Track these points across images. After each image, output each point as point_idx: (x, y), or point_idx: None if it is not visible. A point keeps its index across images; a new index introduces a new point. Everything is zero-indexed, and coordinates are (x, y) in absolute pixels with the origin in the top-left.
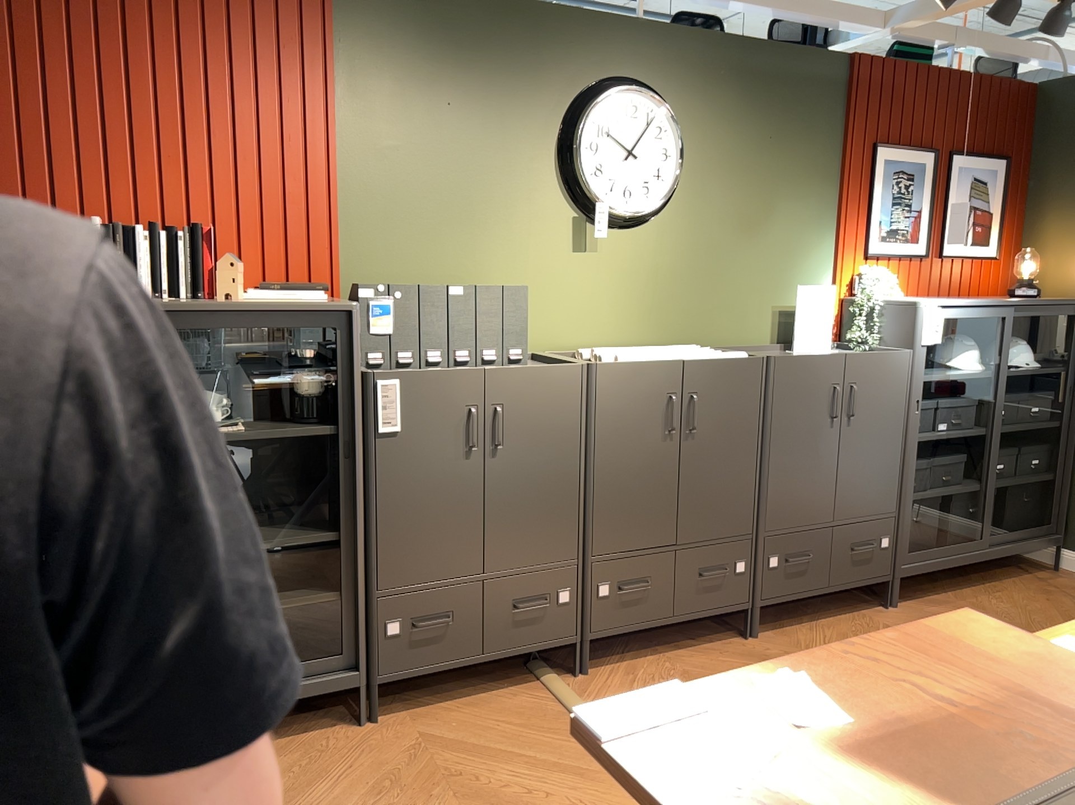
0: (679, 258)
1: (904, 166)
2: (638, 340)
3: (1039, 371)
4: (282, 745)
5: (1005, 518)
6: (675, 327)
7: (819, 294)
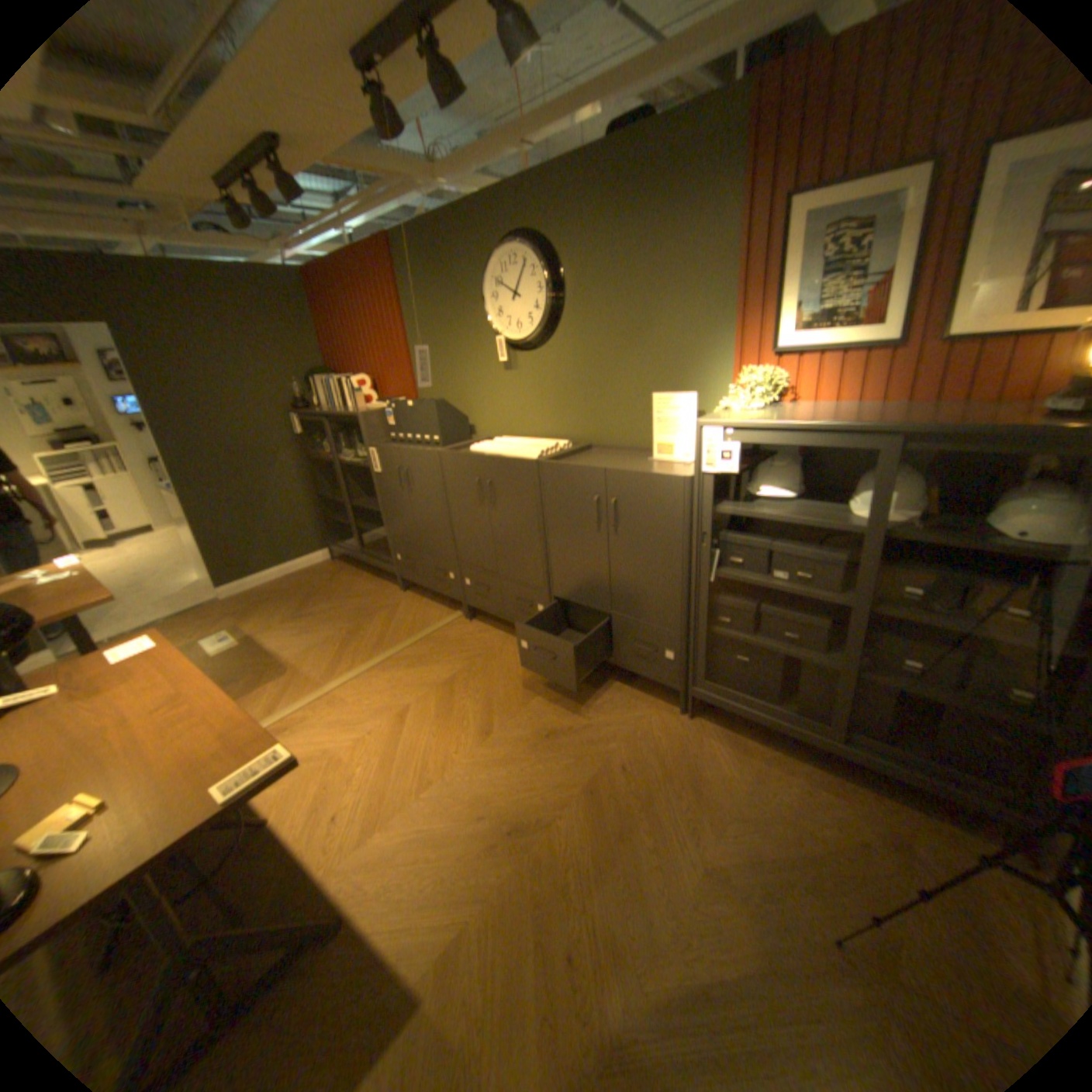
0: (571, 371)
1: (851, 206)
2: (550, 434)
3: (1013, 551)
4: (384, 584)
5: (940, 739)
6: (574, 426)
7: (677, 402)
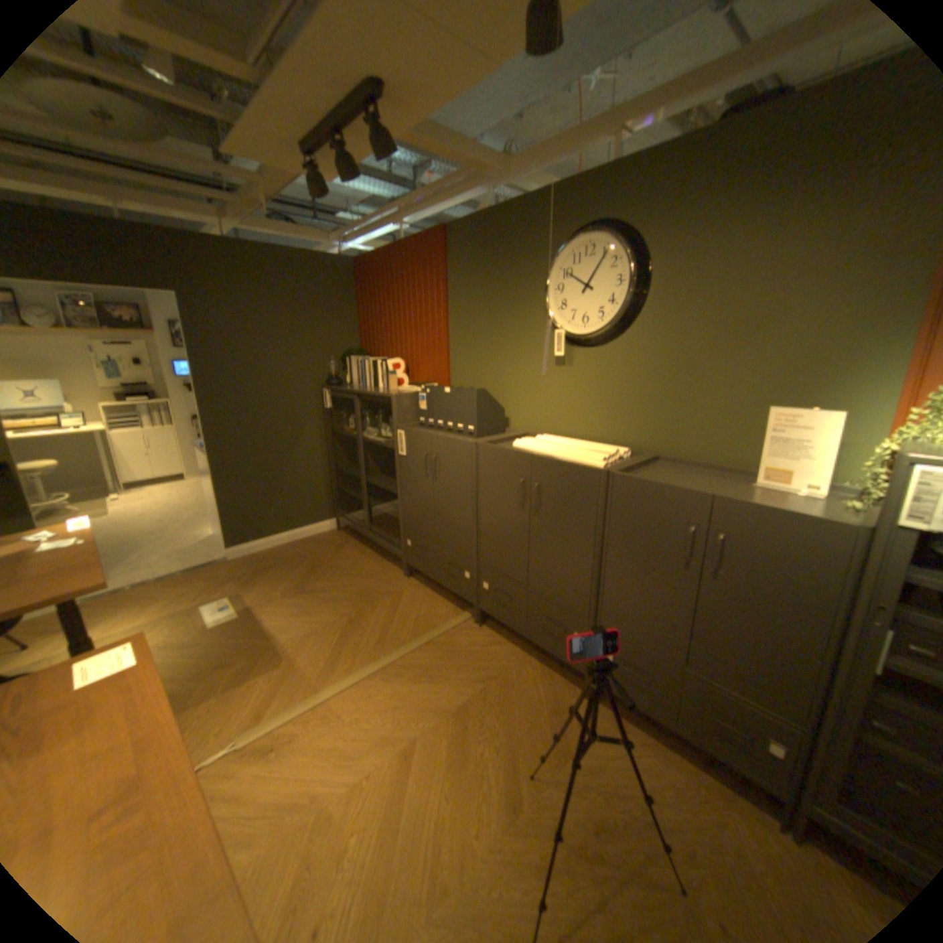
0: (642, 371)
1: None
2: (602, 437)
3: None
4: (387, 565)
5: None
6: (636, 432)
7: (810, 420)
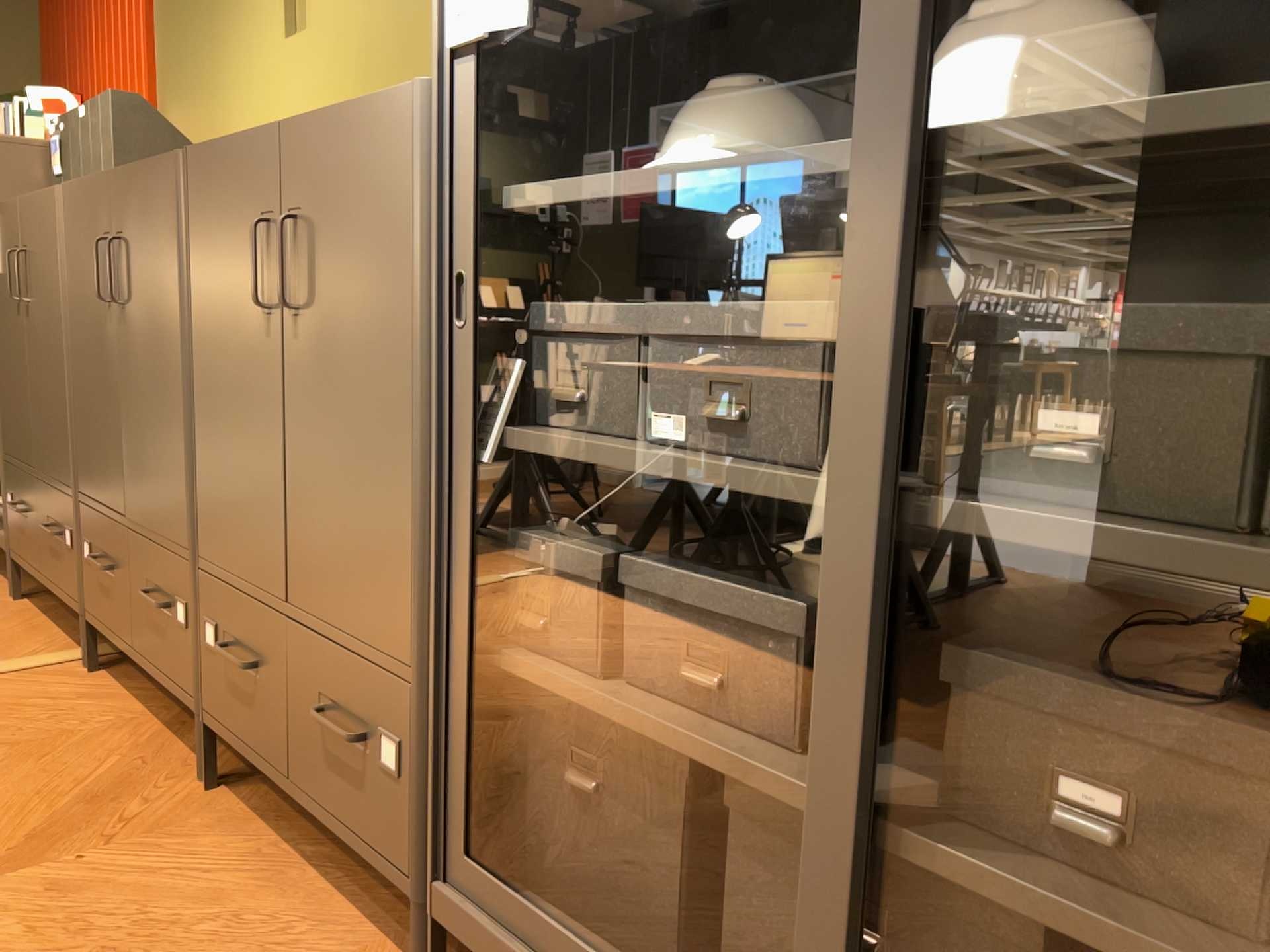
0: (389, 4)
1: None
2: None
3: None
4: None
5: None
6: None
7: None
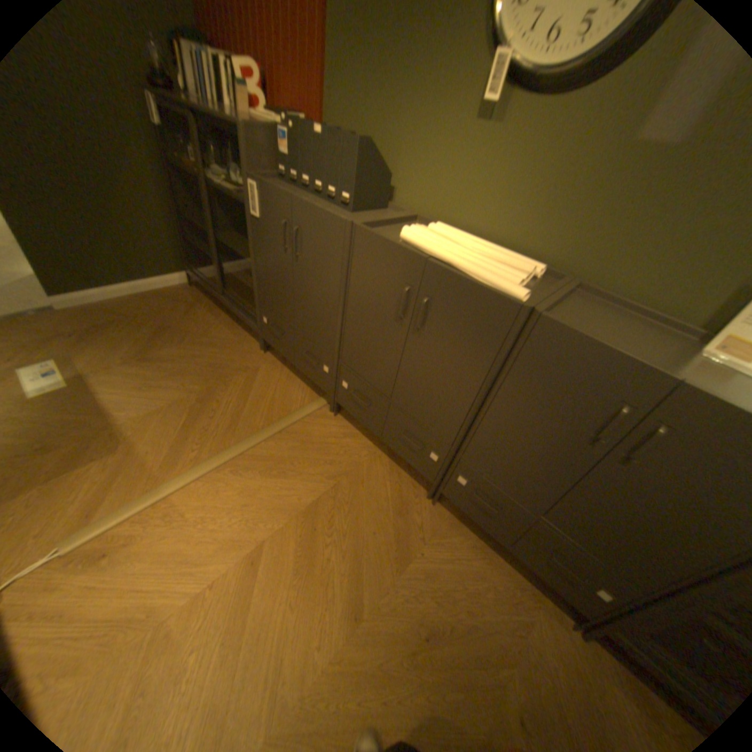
0: (605, 152)
1: None
2: (510, 239)
3: None
4: (242, 335)
5: None
6: (558, 243)
7: None
